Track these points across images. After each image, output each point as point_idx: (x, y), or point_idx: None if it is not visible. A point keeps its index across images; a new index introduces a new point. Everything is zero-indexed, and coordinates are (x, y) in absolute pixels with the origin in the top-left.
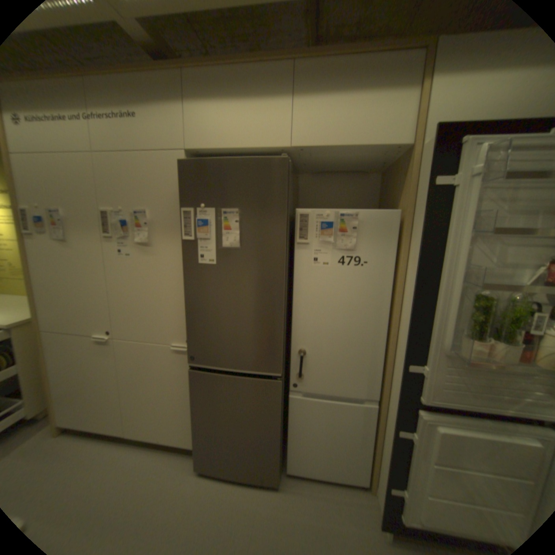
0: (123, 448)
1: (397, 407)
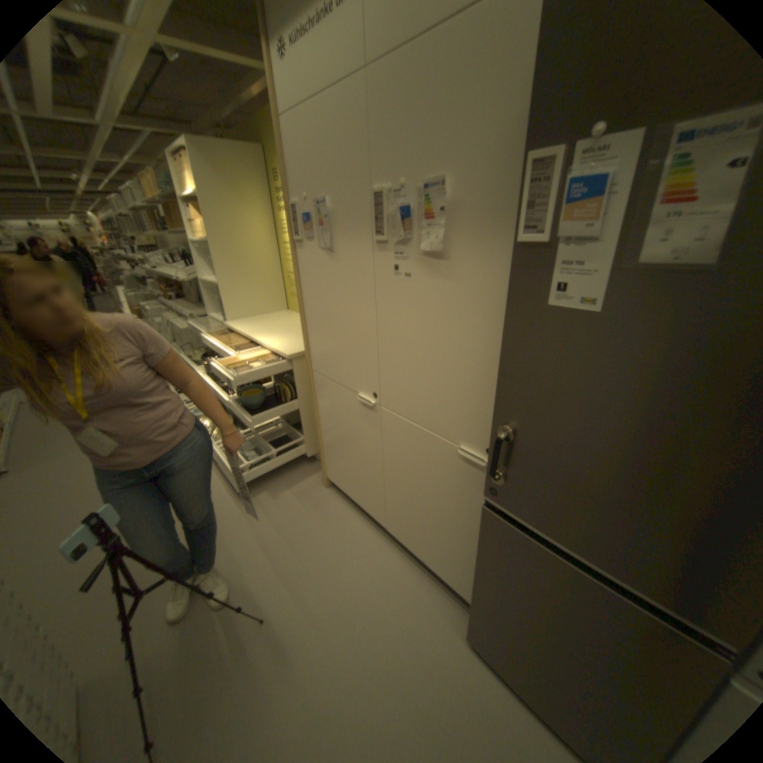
0: (387, 540)
1: None
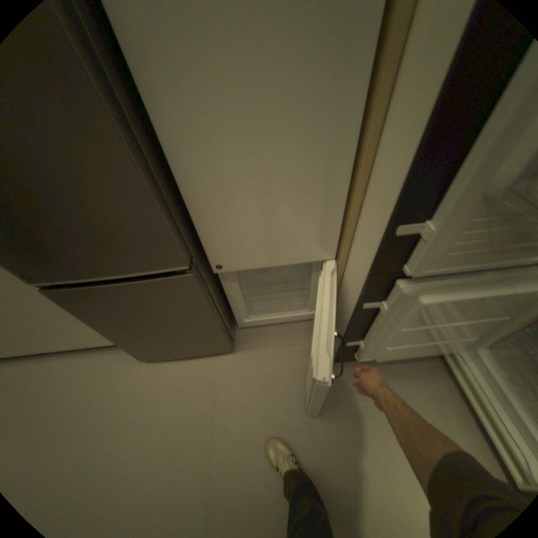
0: (54, 357)
1: (361, 268)
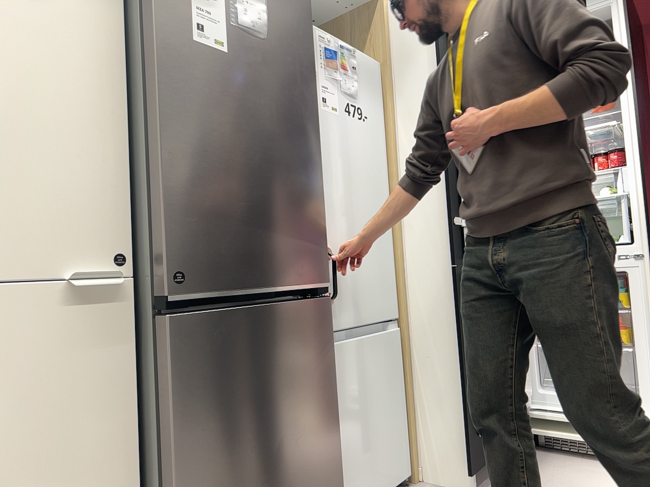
0: None
1: (433, 298)
